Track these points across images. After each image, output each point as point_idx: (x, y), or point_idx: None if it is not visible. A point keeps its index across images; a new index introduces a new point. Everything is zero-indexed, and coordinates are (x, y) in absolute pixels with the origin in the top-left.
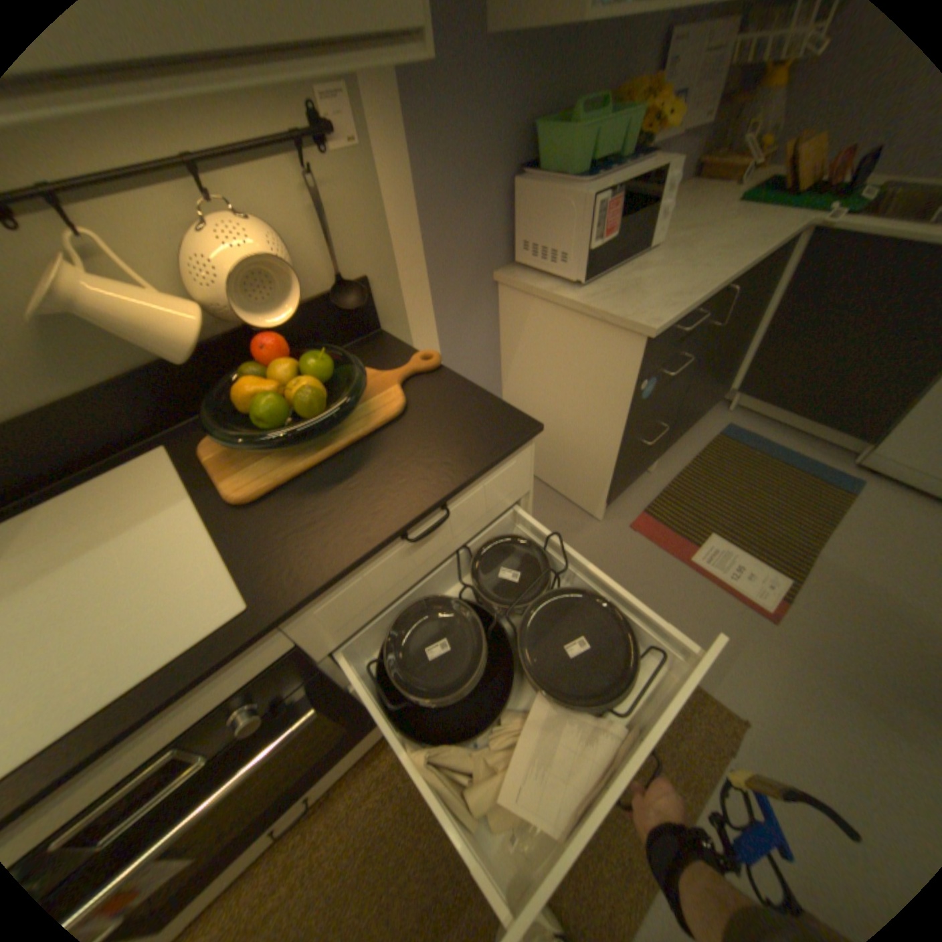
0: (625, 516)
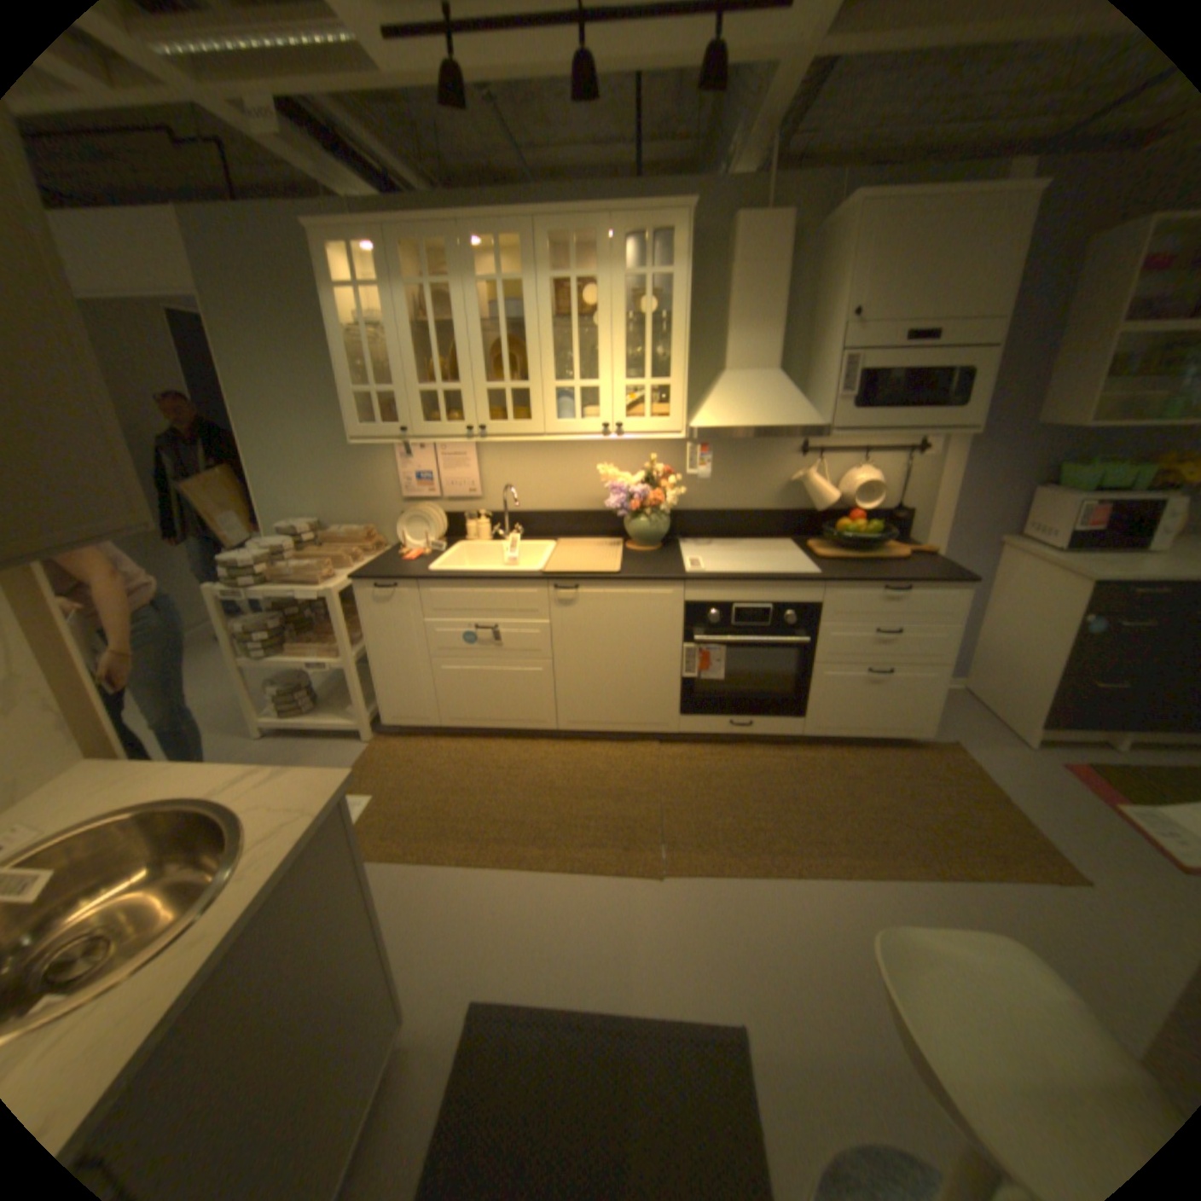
0: (1065, 761)
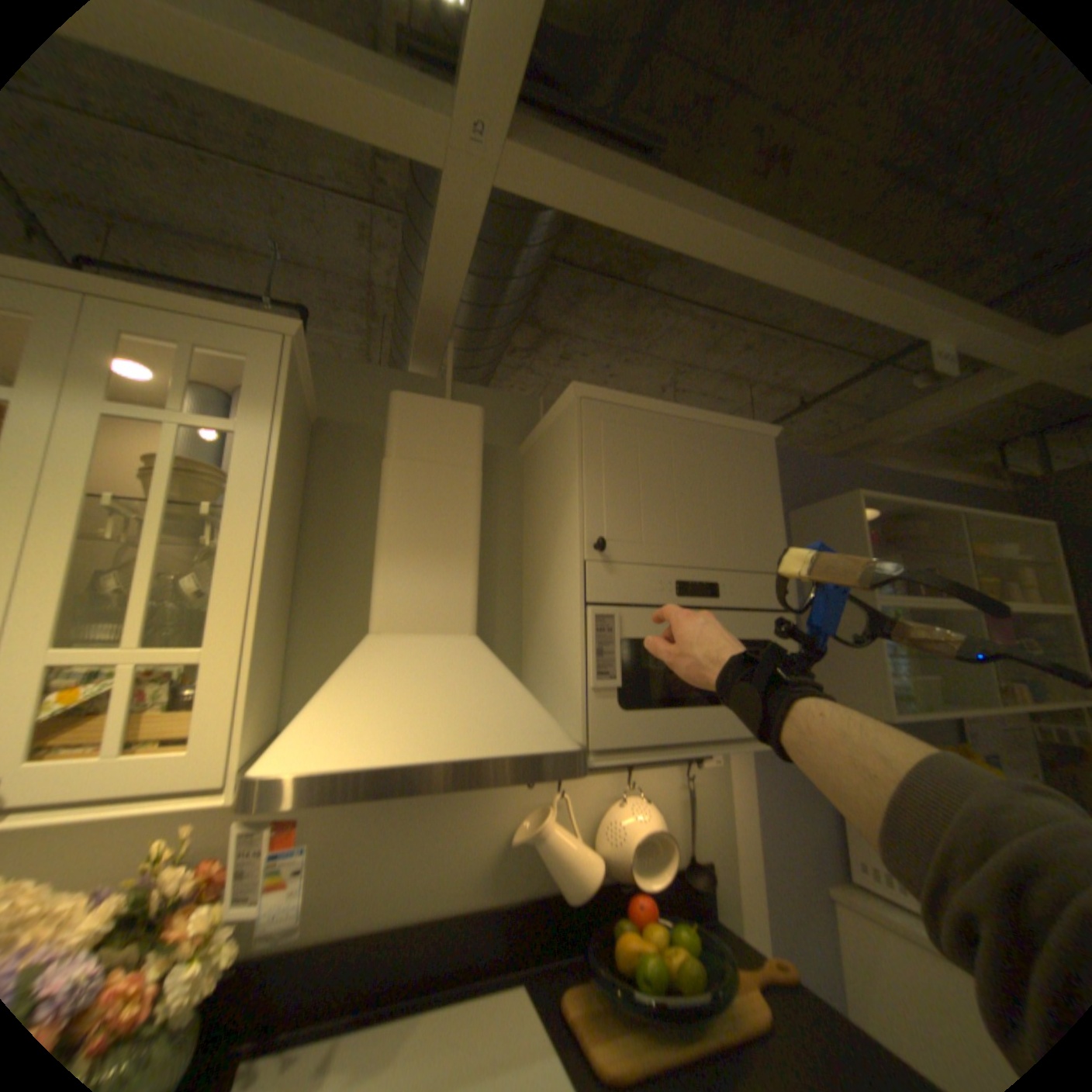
0: None
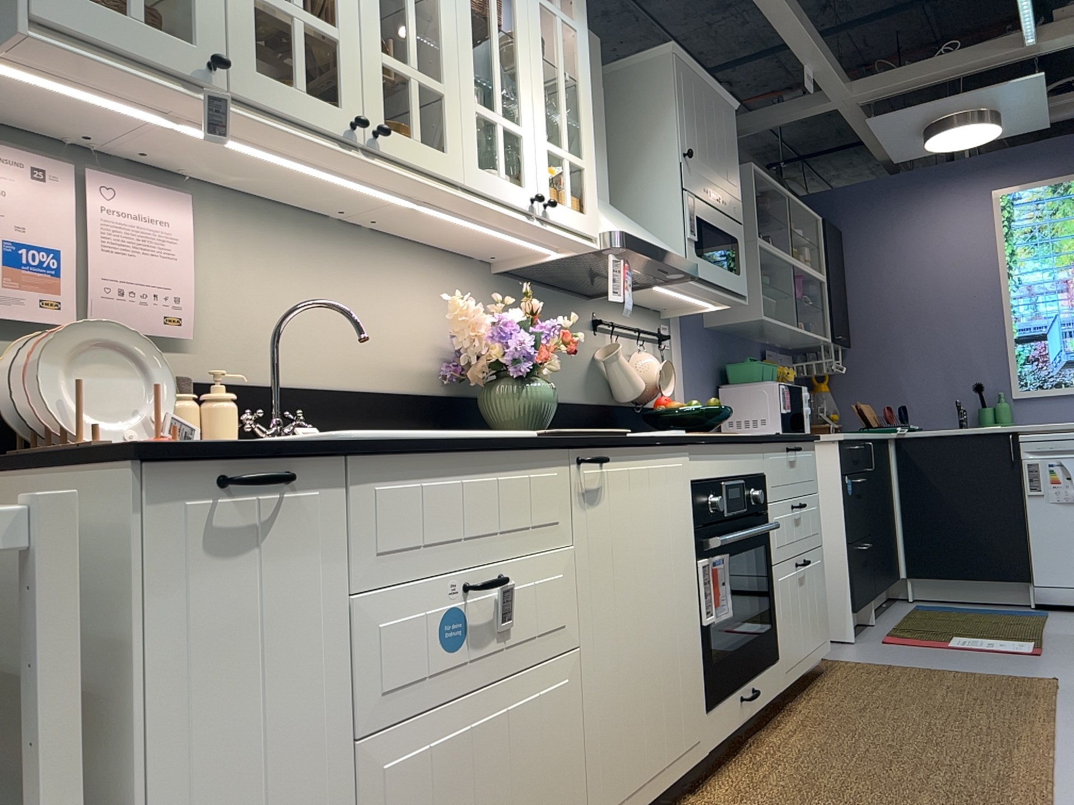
0: (874, 639)
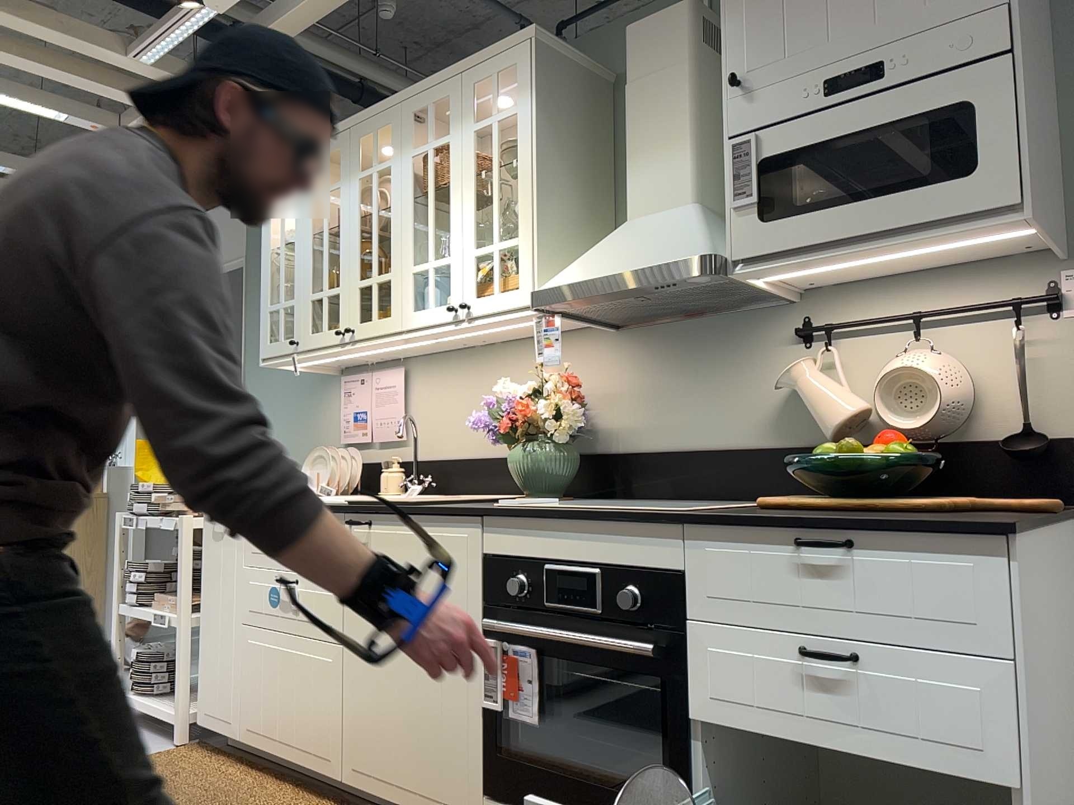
0: None
